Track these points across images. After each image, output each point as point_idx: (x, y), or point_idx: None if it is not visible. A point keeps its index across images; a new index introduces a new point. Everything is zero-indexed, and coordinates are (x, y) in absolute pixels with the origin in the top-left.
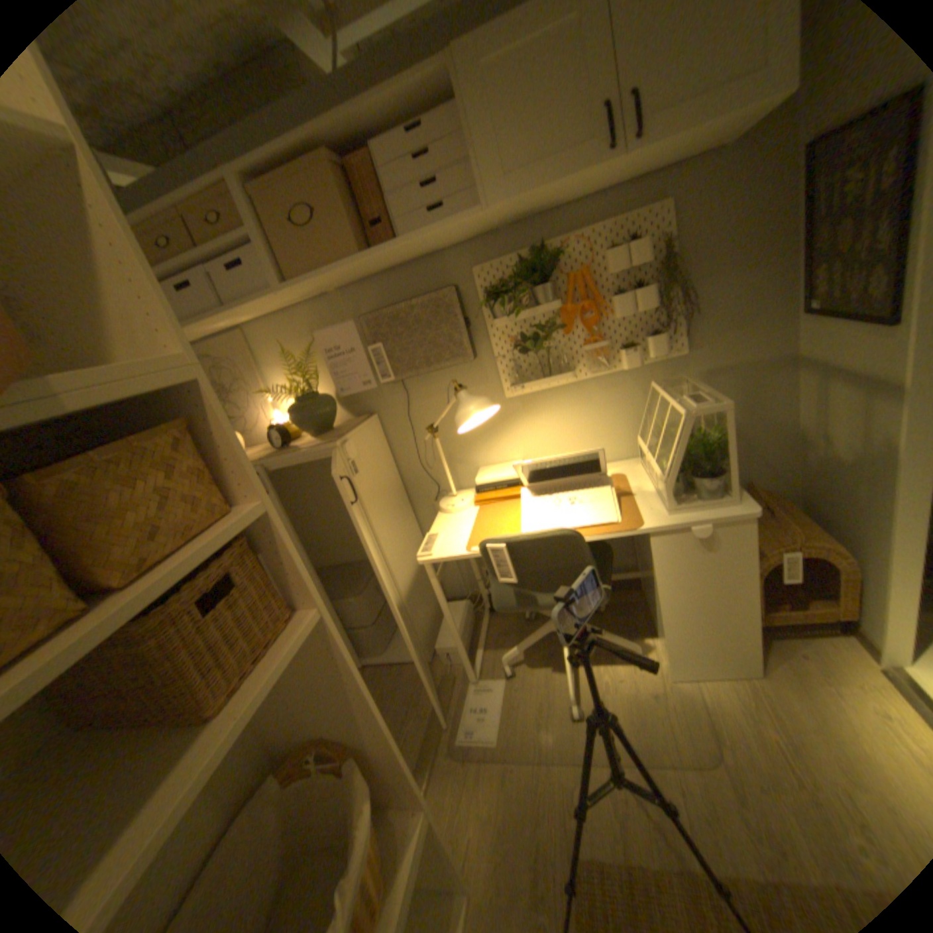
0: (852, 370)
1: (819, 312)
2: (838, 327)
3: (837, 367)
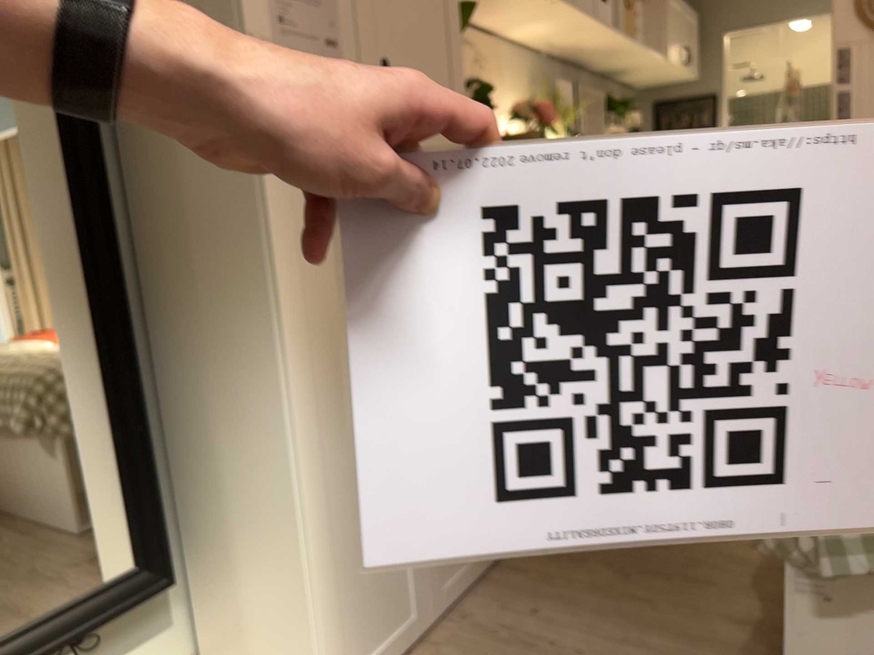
0: None
1: None
2: None
3: None
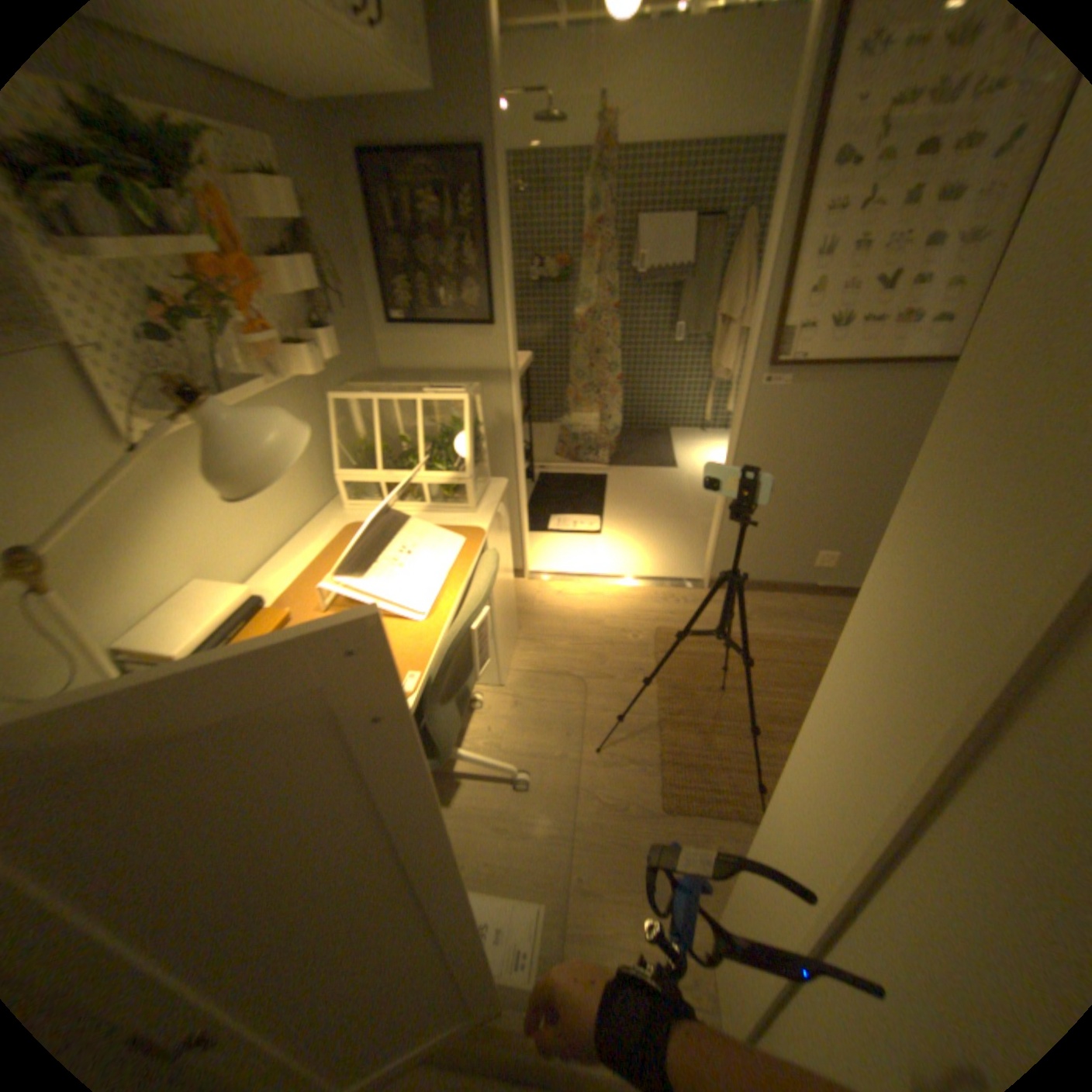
0: (455, 368)
1: (404, 321)
2: (432, 333)
3: (437, 369)
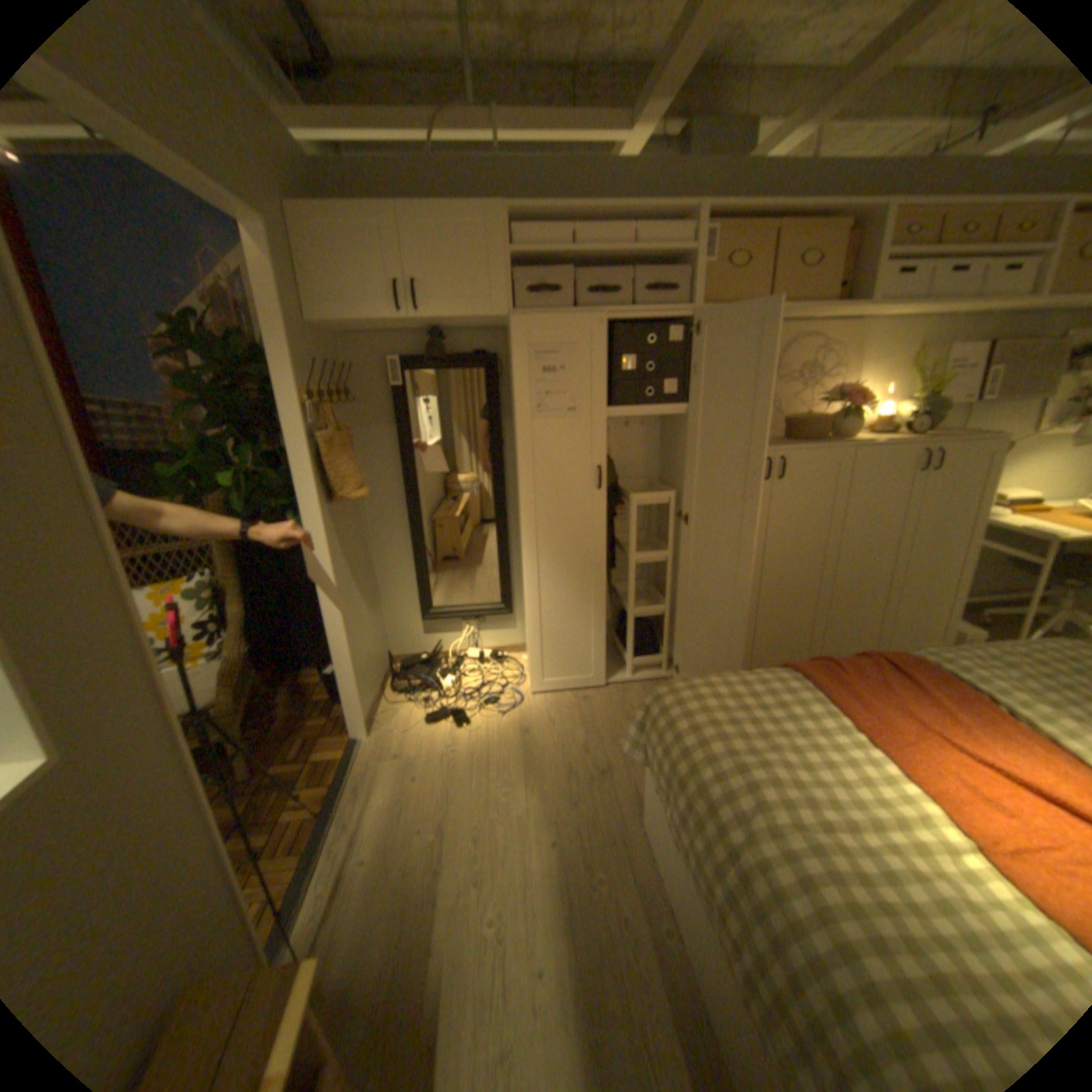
0: None
1: None
2: None
3: None
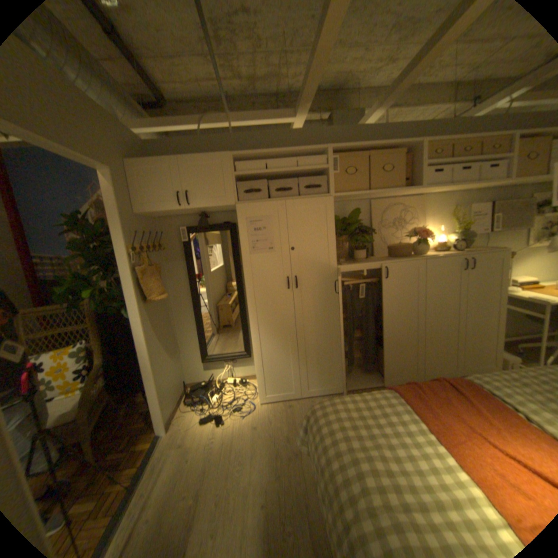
0: None
1: None
2: None
3: None
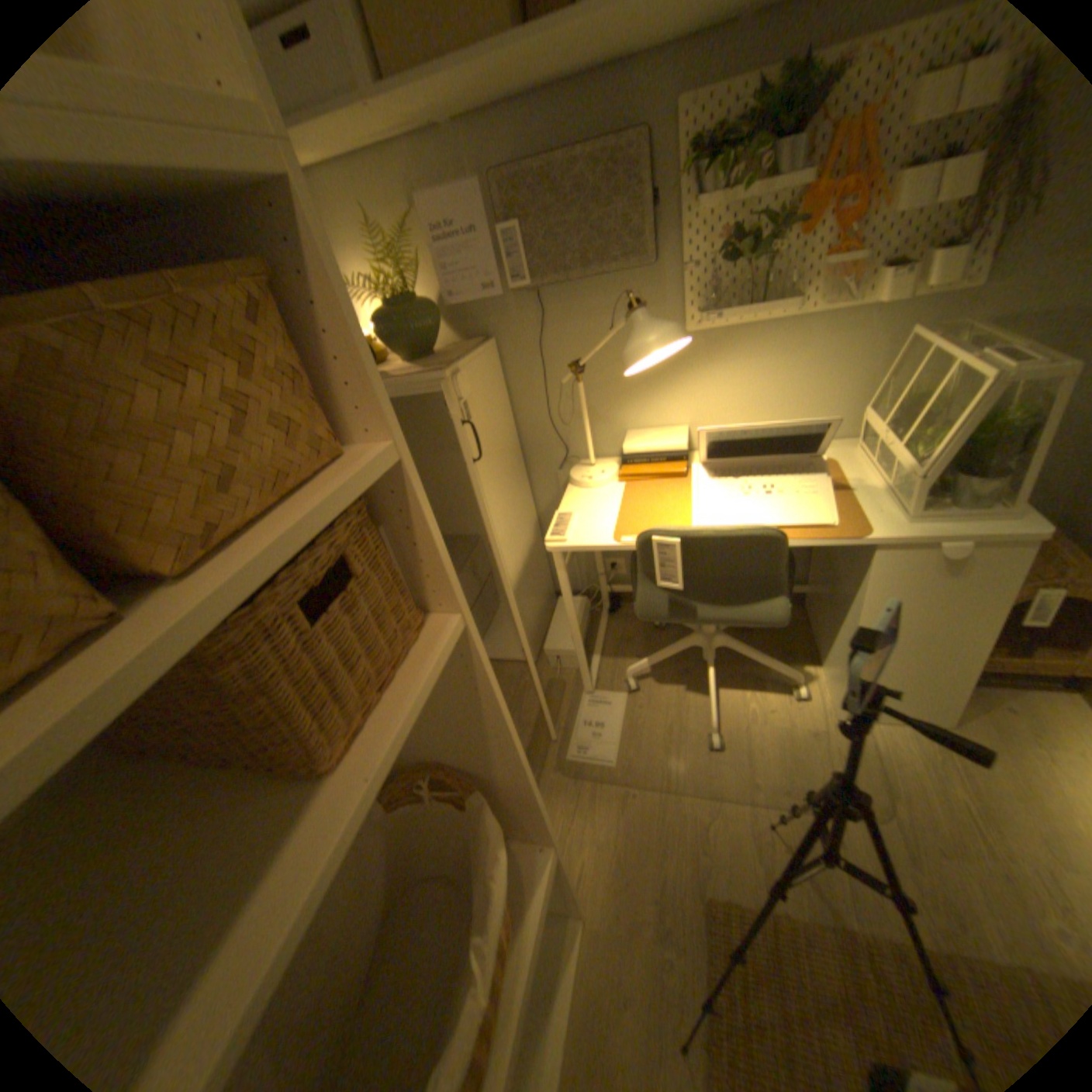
0: None
1: None
2: None
3: None
